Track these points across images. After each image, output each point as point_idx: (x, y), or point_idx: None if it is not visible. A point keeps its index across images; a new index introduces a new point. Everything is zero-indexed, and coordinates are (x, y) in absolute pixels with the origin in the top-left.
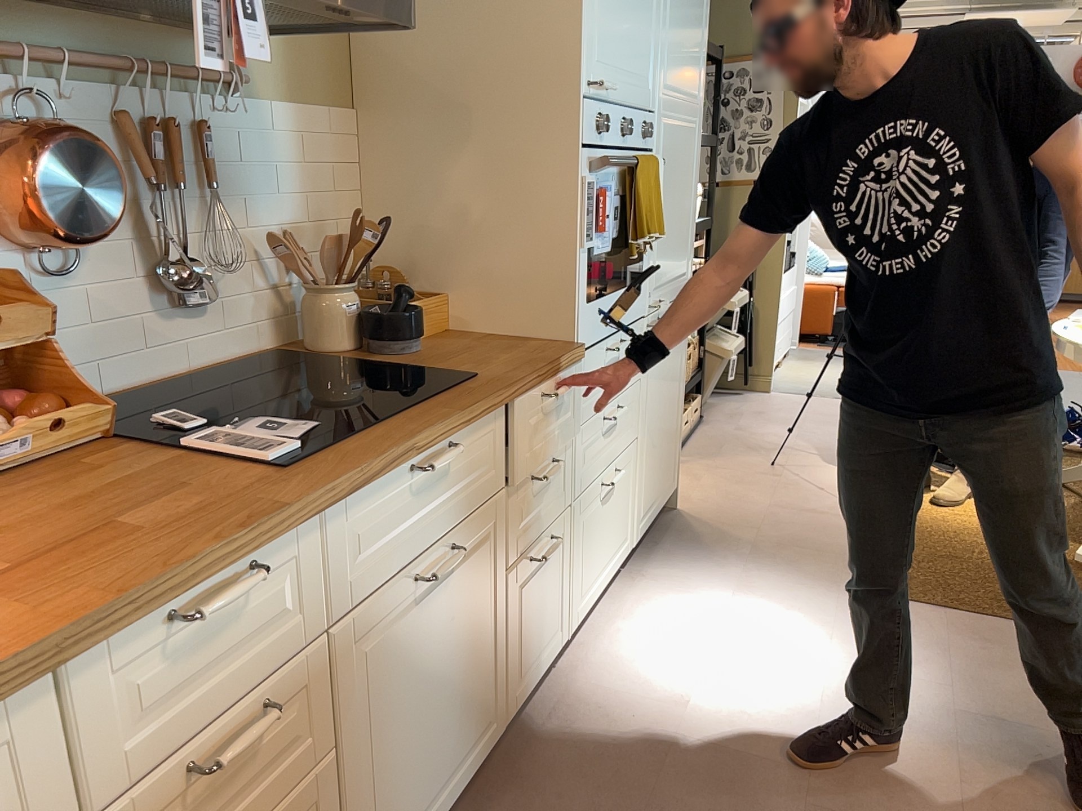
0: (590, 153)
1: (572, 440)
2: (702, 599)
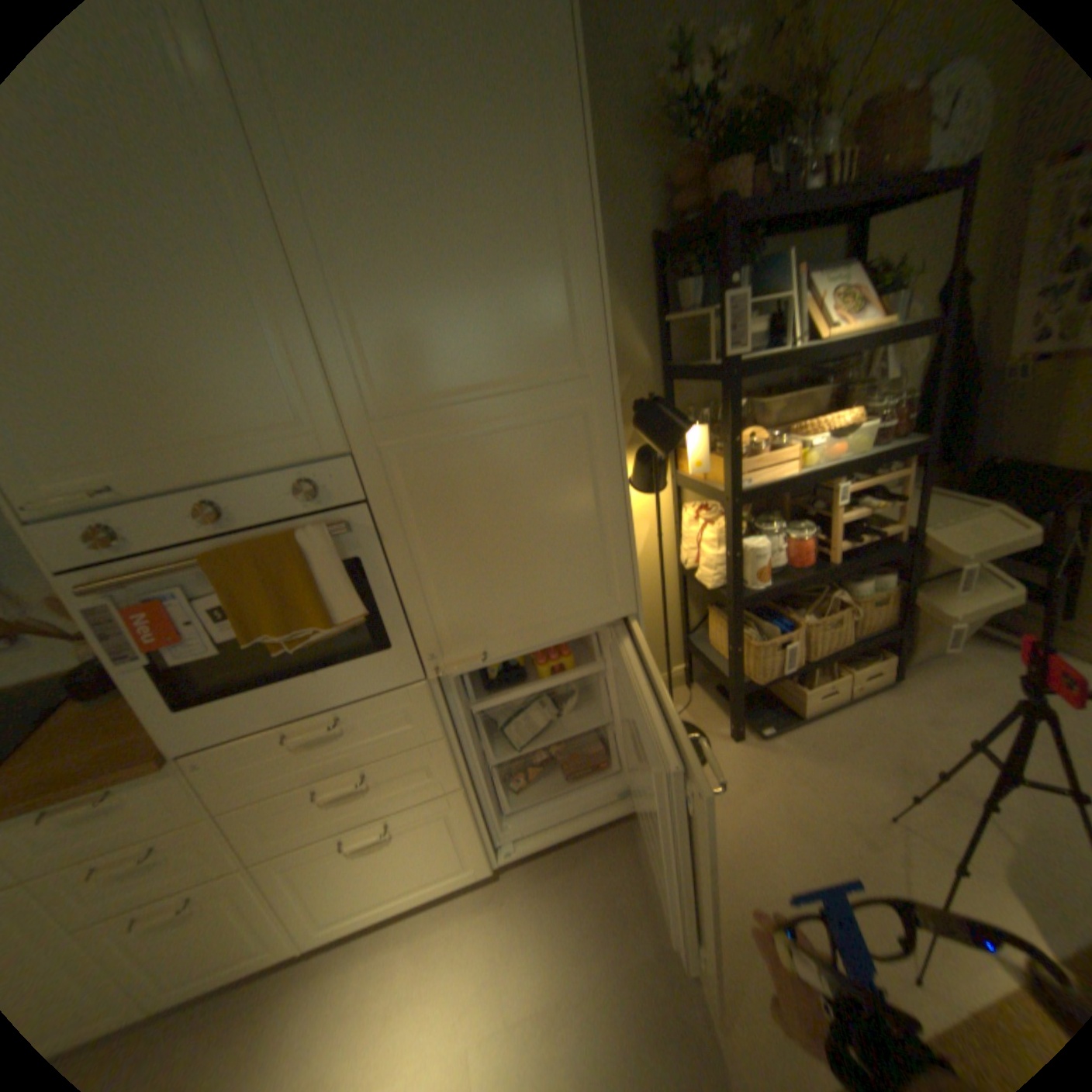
0: (80, 574)
1: (208, 825)
2: (490, 996)
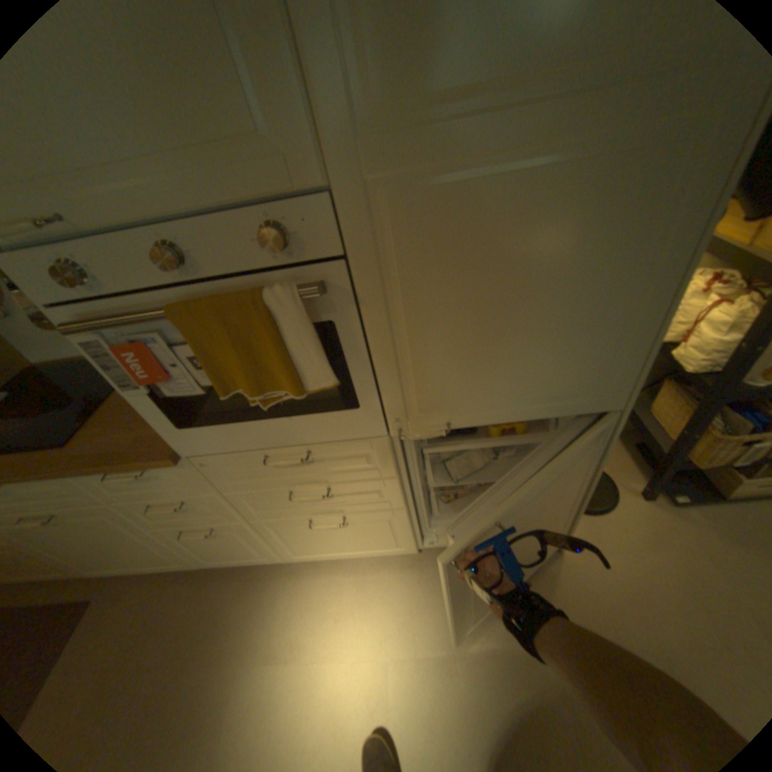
0: (67, 310)
1: (218, 497)
2: (406, 633)
